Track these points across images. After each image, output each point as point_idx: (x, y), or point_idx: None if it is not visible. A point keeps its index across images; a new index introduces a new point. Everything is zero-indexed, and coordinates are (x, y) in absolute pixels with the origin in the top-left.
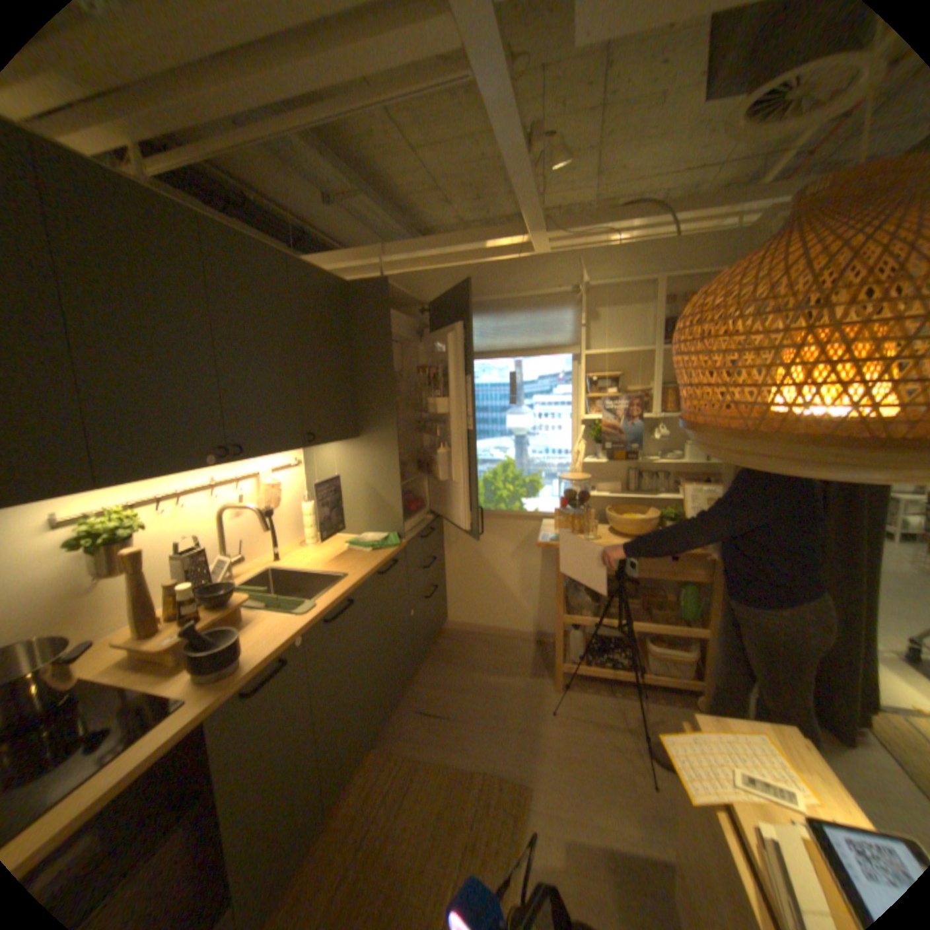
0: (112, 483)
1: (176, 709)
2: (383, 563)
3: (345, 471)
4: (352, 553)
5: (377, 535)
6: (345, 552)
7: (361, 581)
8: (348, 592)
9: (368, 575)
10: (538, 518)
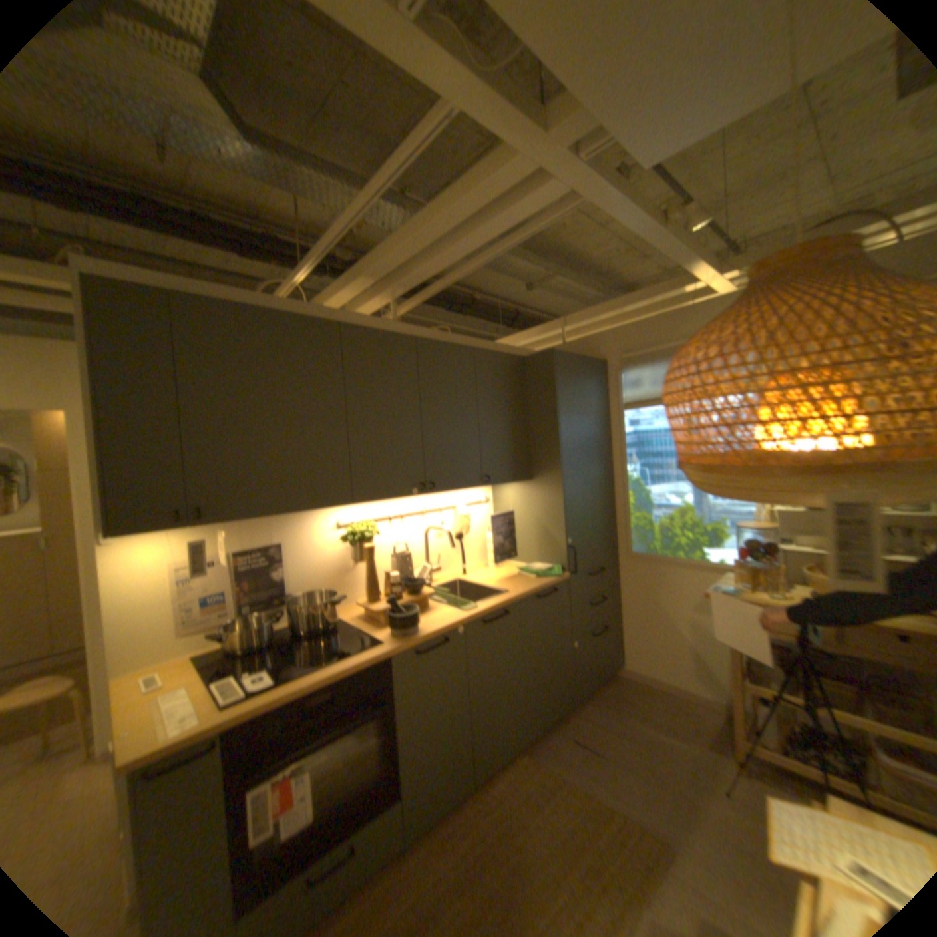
0: (362, 503)
1: (379, 647)
2: (542, 589)
3: (521, 509)
4: (520, 578)
5: (545, 566)
6: (515, 576)
7: (519, 599)
8: (505, 604)
9: (525, 596)
10: (725, 571)
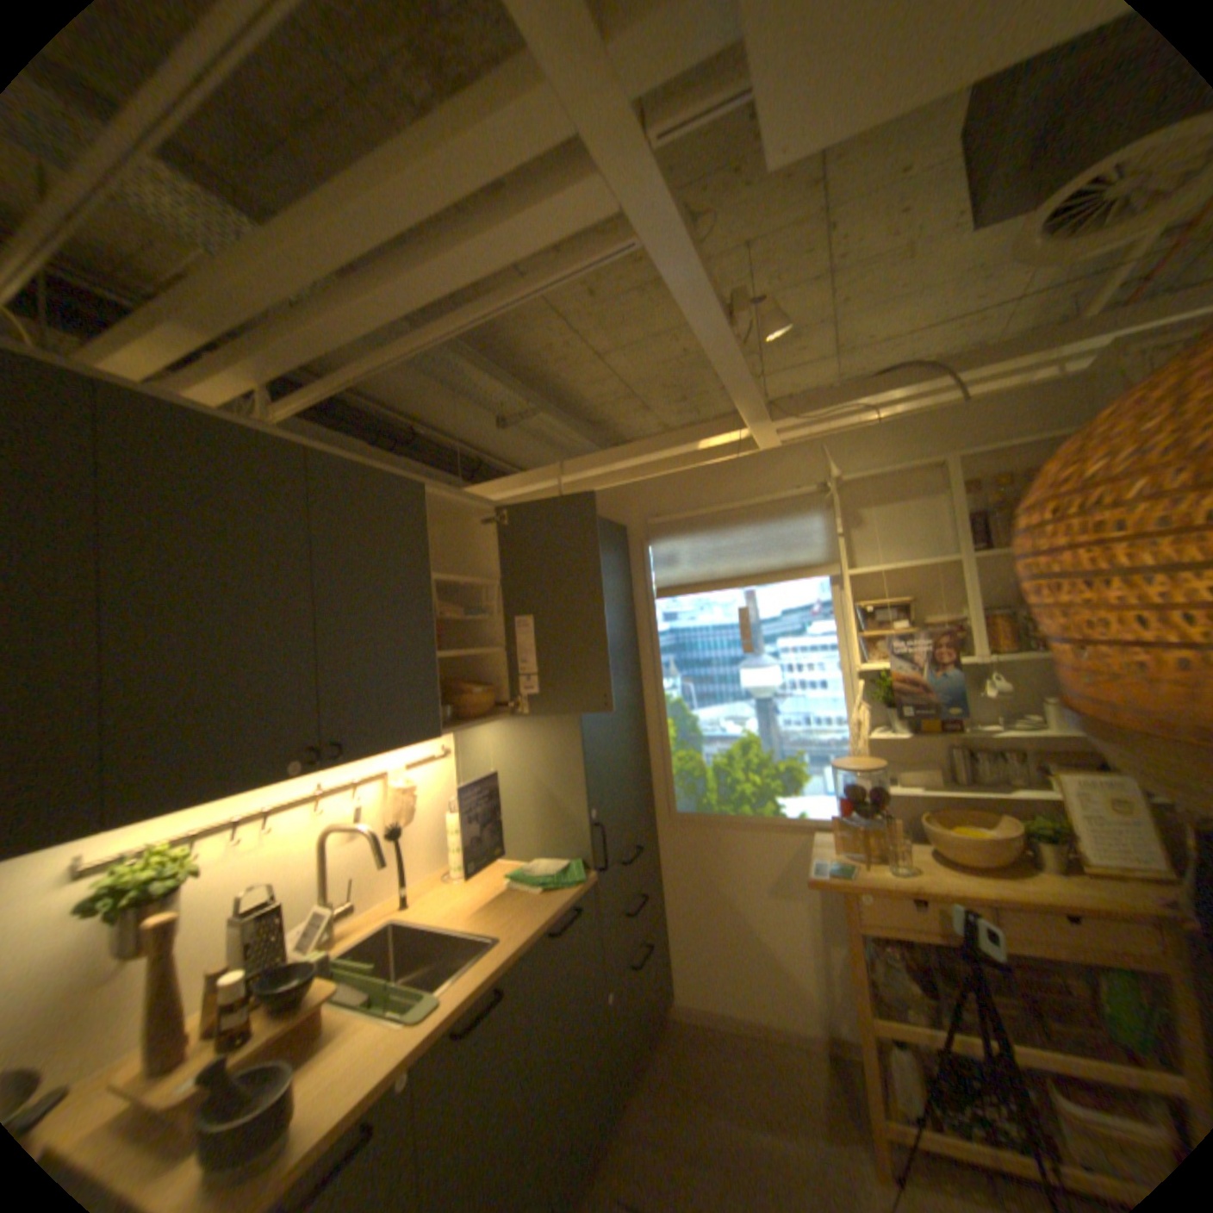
0: (142, 815)
1: None
2: (558, 916)
3: (508, 763)
4: (514, 897)
5: (554, 863)
6: (504, 893)
7: (519, 953)
8: (496, 975)
9: (531, 942)
10: (808, 829)
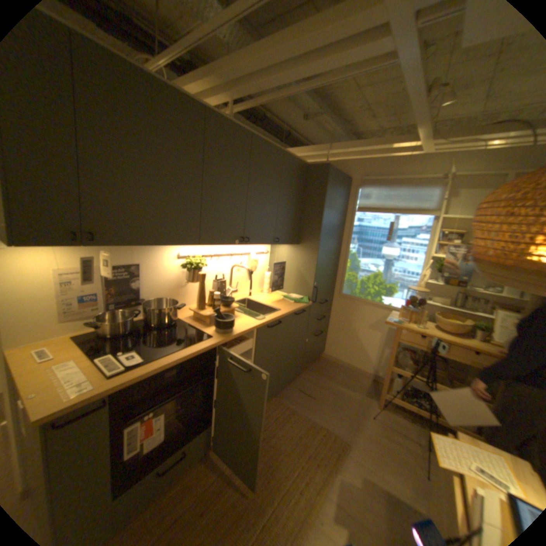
0: (203, 244)
1: (209, 338)
2: (298, 309)
3: (288, 261)
4: (284, 301)
5: (297, 296)
6: (280, 300)
7: (286, 314)
8: (279, 317)
9: (290, 313)
10: (390, 309)
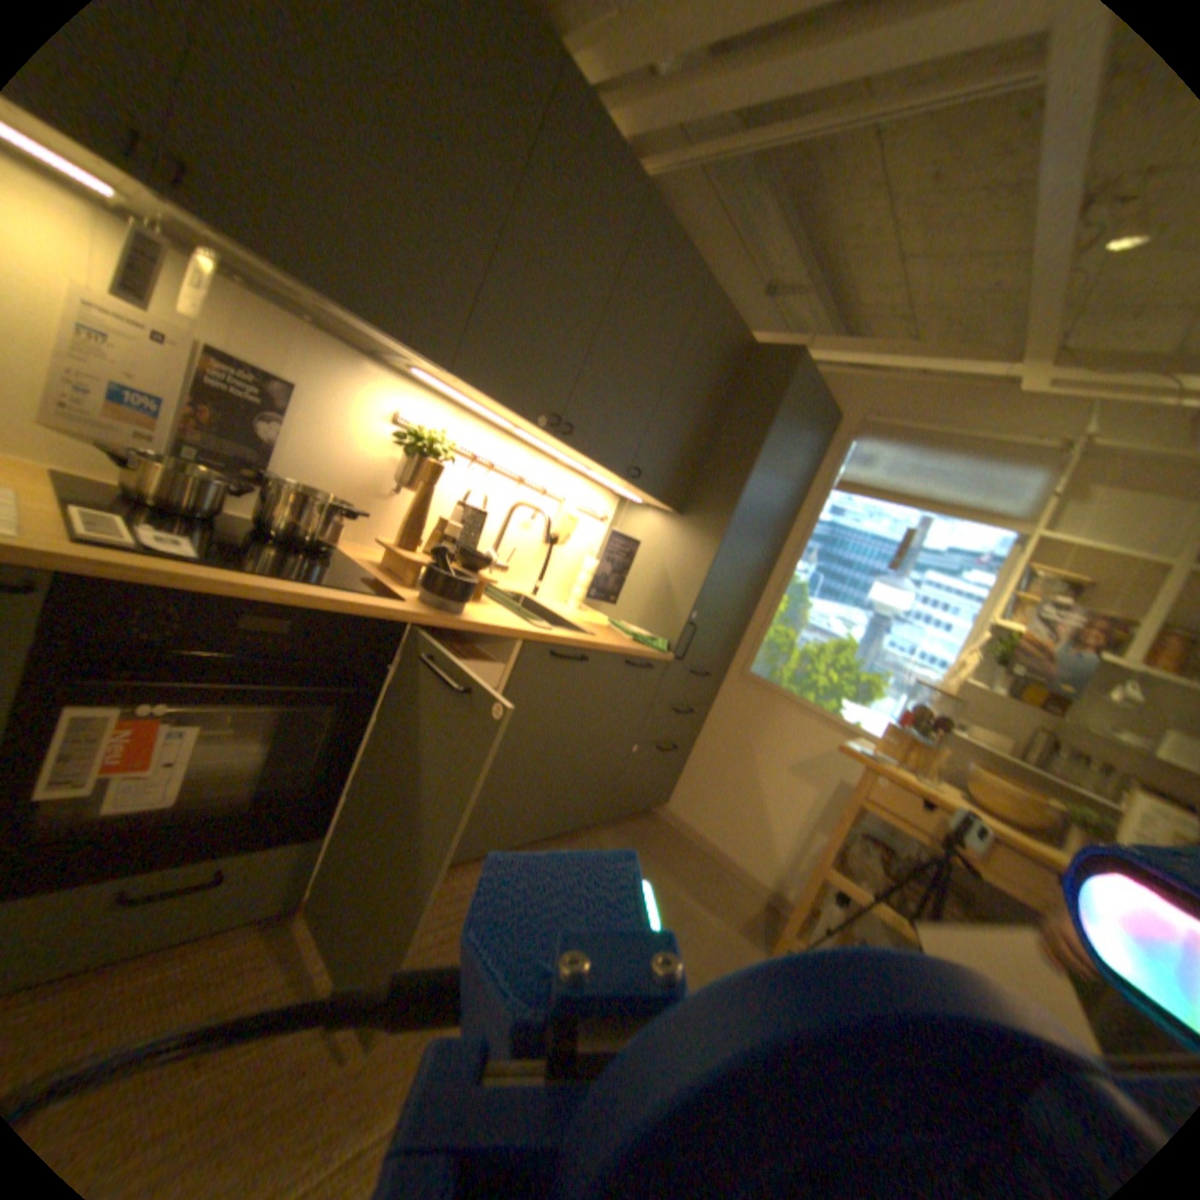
0: (458, 380)
1: (396, 597)
2: (636, 650)
3: (646, 544)
4: (609, 628)
5: (644, 629)
6: (602, 623)
7: (605, 645)
8: (587, 642)
9: (615, 646)
10: (855, 732)
